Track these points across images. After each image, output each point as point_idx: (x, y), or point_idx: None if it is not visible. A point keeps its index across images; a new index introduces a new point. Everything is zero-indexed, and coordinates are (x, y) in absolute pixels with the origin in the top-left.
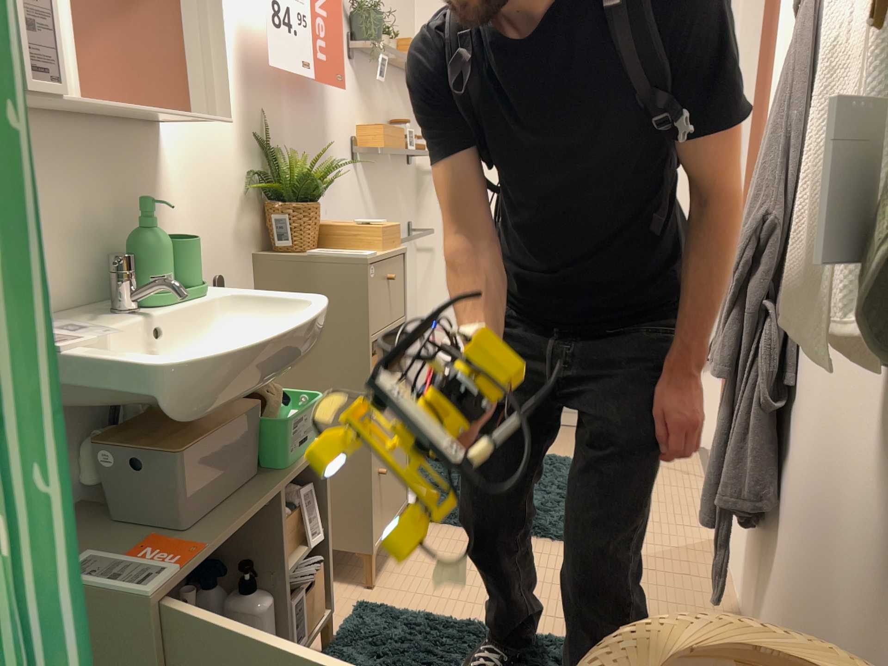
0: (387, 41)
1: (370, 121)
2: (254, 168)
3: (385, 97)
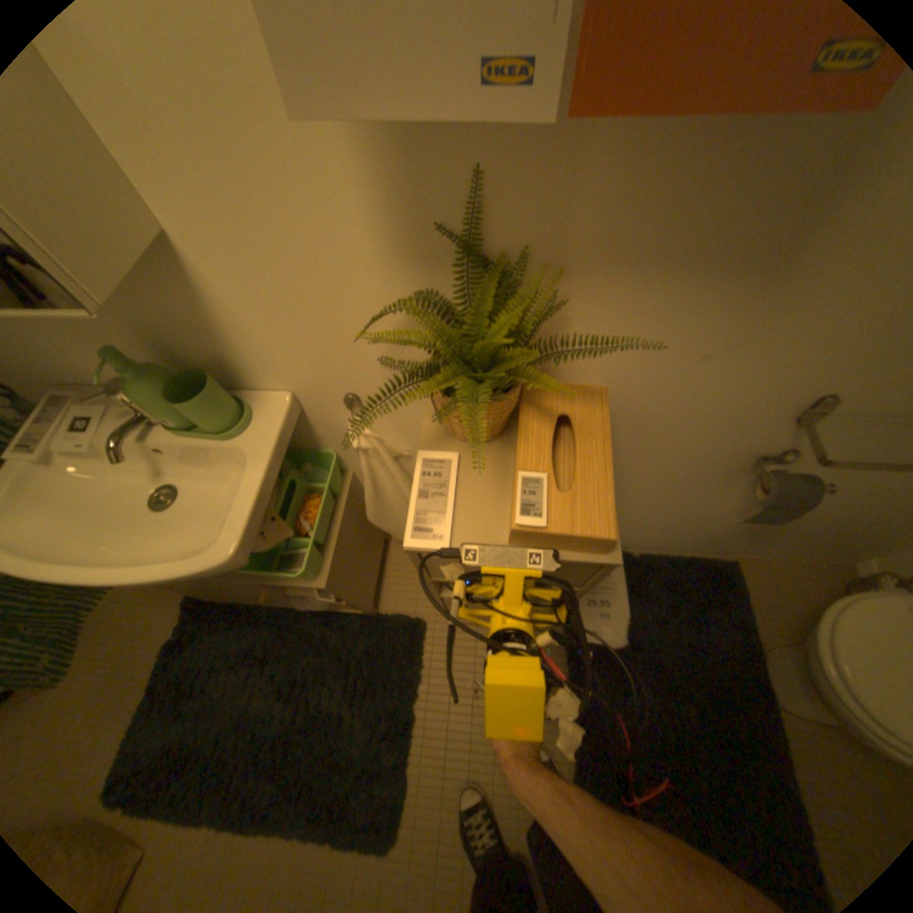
0: None
1: None
2: (417, 287)
3: None
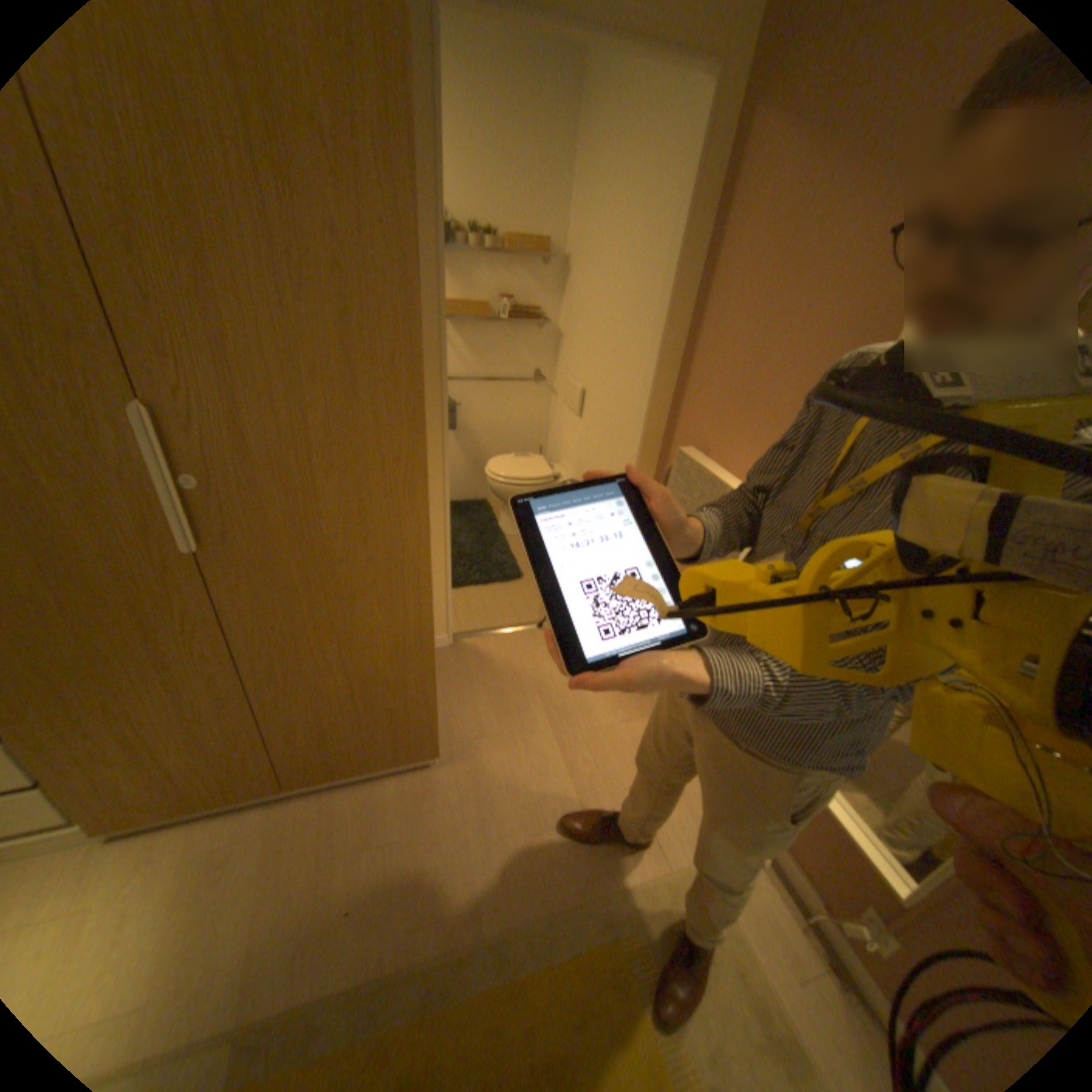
0: (476, 236)
1: (466, 294)
2: None
3: (497, 277)
